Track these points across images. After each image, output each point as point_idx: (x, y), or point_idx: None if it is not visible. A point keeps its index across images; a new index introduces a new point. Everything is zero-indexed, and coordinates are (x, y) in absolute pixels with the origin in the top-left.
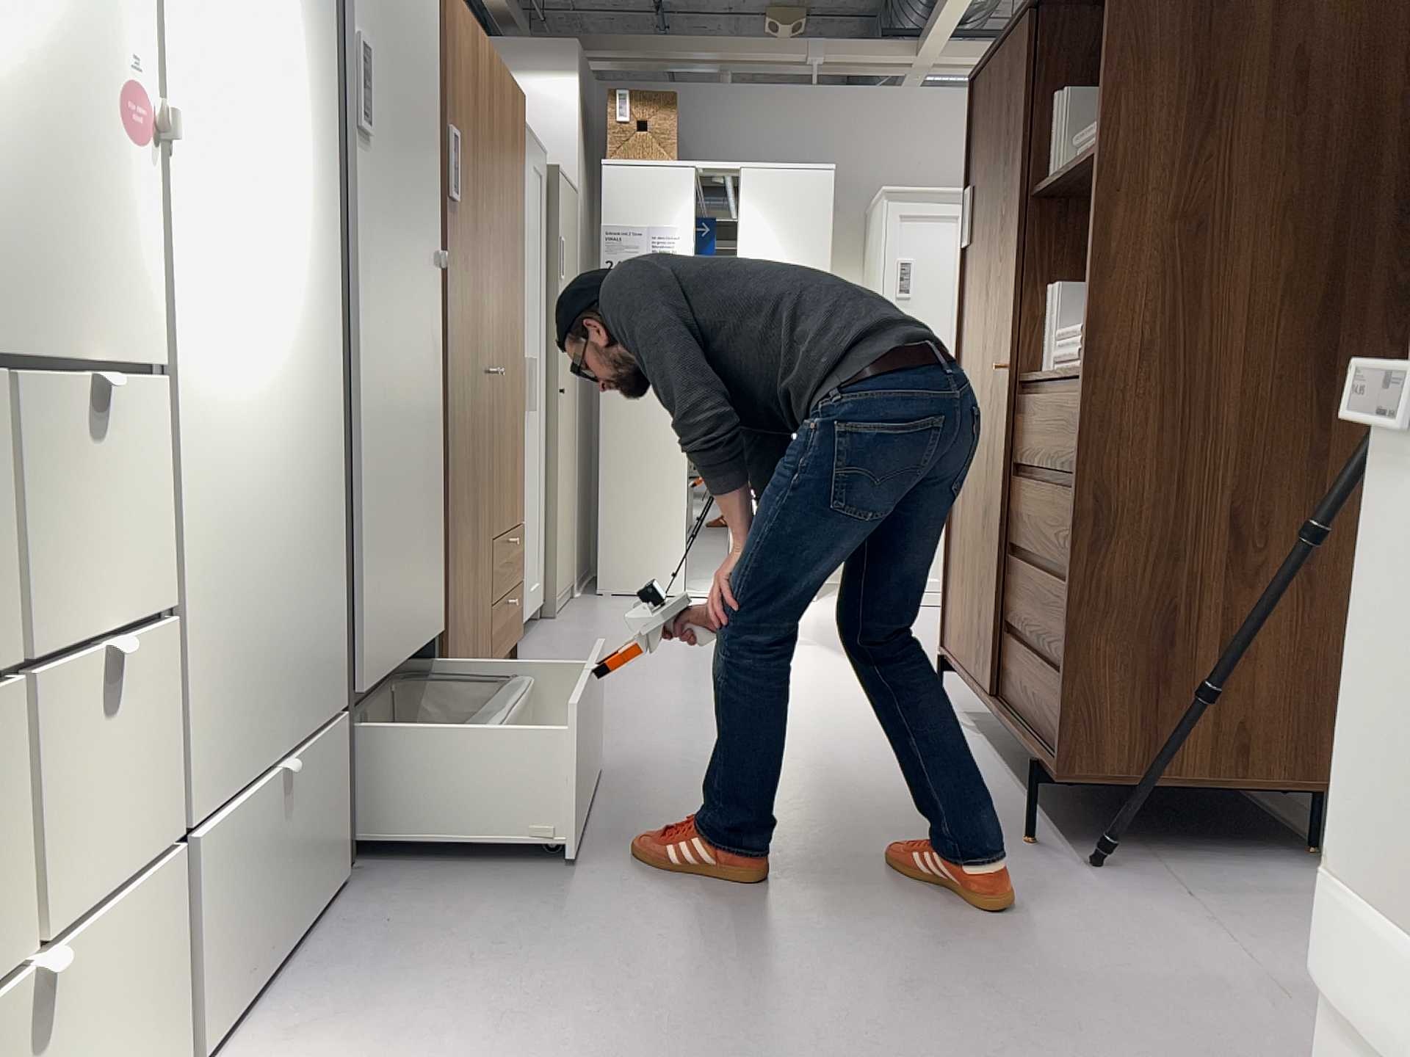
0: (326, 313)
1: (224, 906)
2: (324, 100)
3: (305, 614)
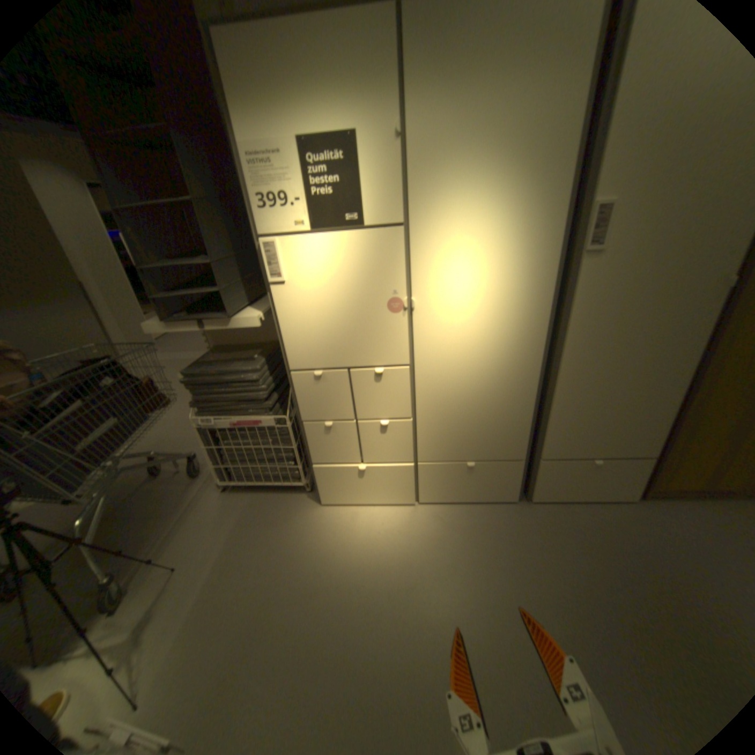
0: (535, 336)
1: (435, 481)
2: (548, 250)
3: (497, 429)
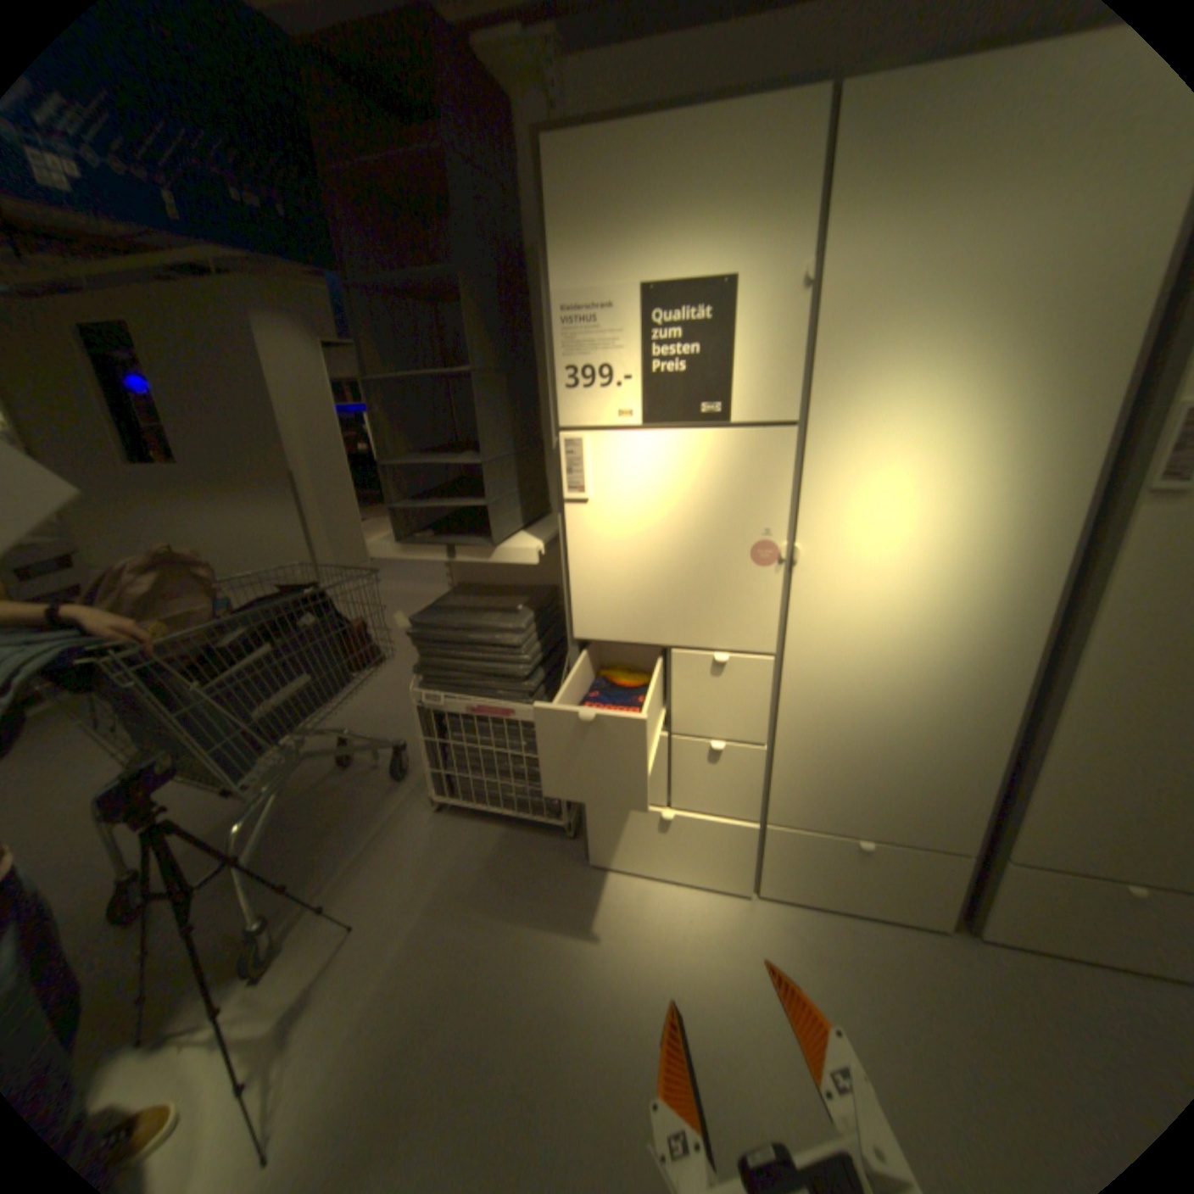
0: (1025, 633)
1: (795, 864)
2: (1070, 483)
3: (928, 792)
